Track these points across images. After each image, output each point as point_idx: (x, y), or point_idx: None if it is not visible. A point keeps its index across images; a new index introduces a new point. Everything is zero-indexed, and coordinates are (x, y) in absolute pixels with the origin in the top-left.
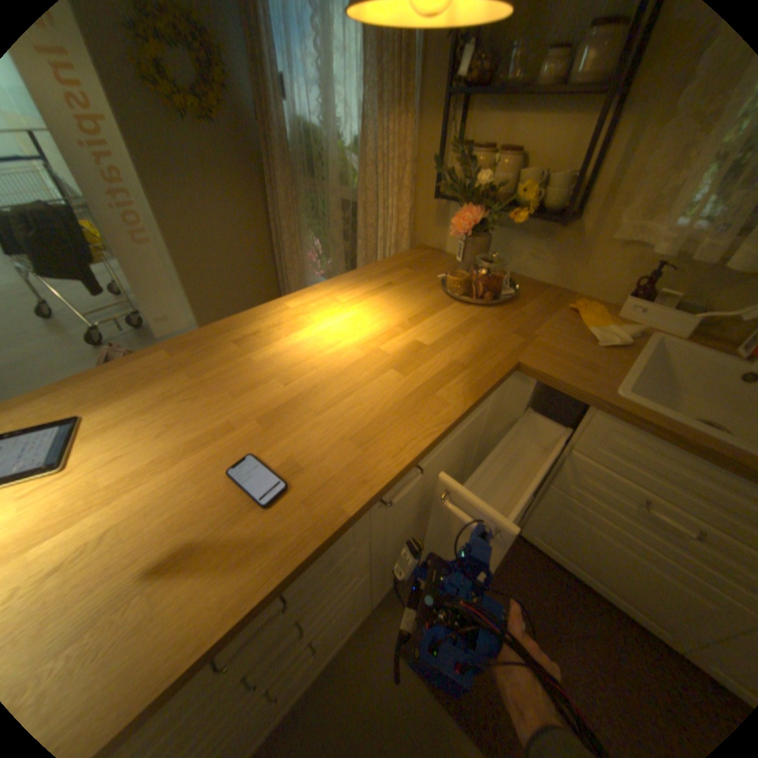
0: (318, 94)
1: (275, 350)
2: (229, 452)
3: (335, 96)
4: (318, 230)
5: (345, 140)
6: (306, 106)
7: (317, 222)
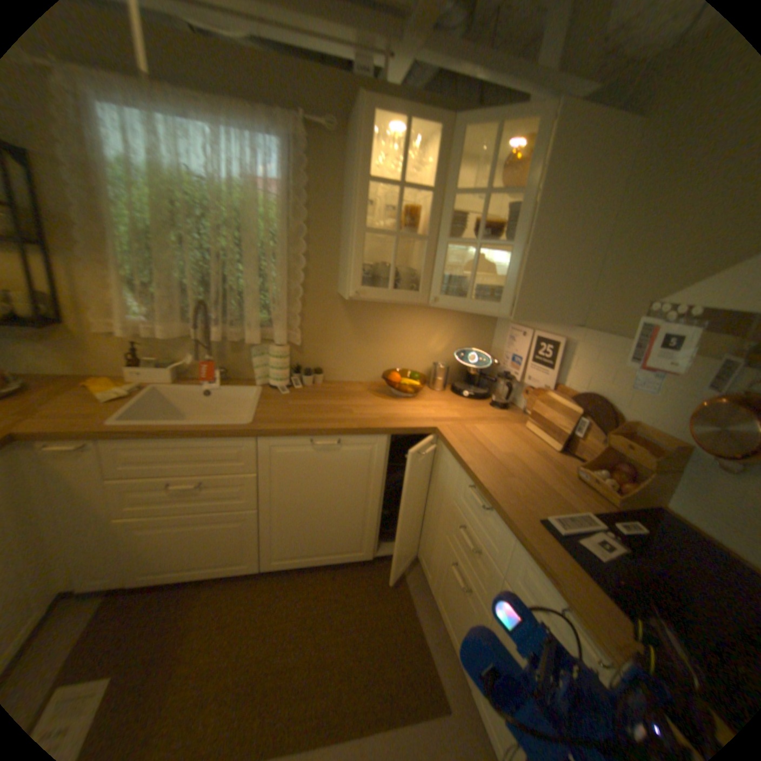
0: None
1: None
2: None
3: None
4: None
5: None
6: None
7: None
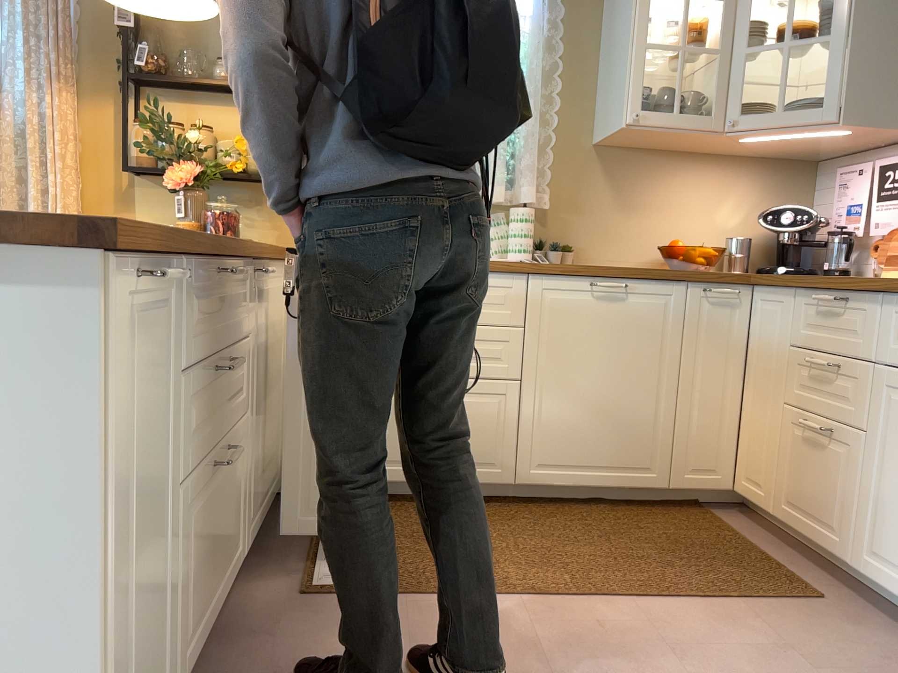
0: None
1: None
2: None
3: None
4: None
5: None
6: None
7: None
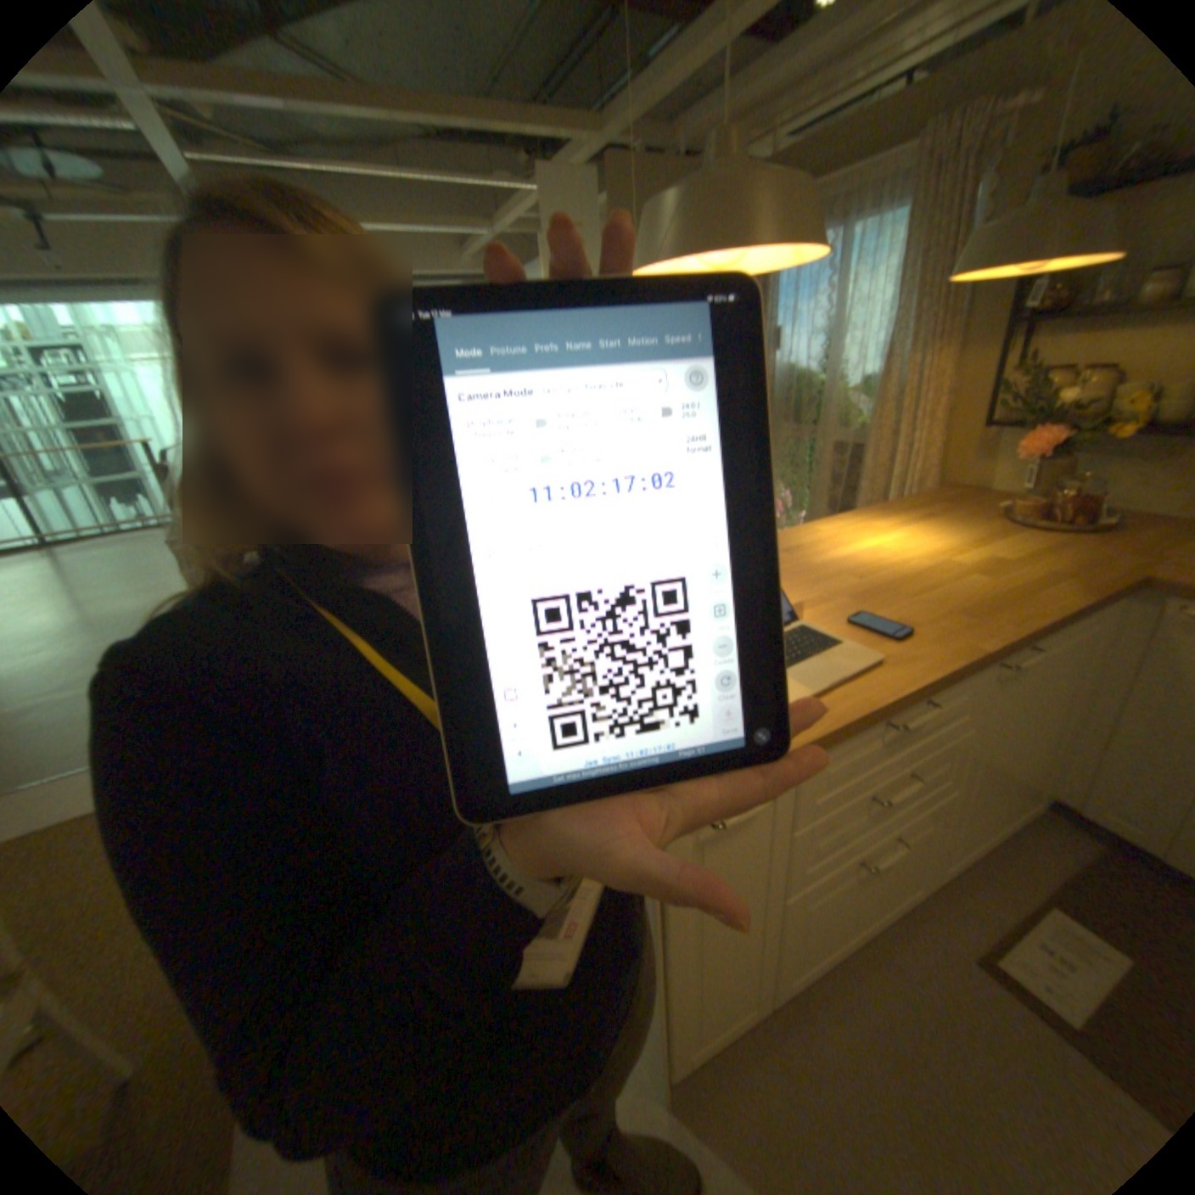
0: (821, 341)
1: (830, 558)
2: (837, 612)
3: (847, 340)
4: (792, 479)
5: (852, 380)
6: (801, 354)
7: (792, 471)
